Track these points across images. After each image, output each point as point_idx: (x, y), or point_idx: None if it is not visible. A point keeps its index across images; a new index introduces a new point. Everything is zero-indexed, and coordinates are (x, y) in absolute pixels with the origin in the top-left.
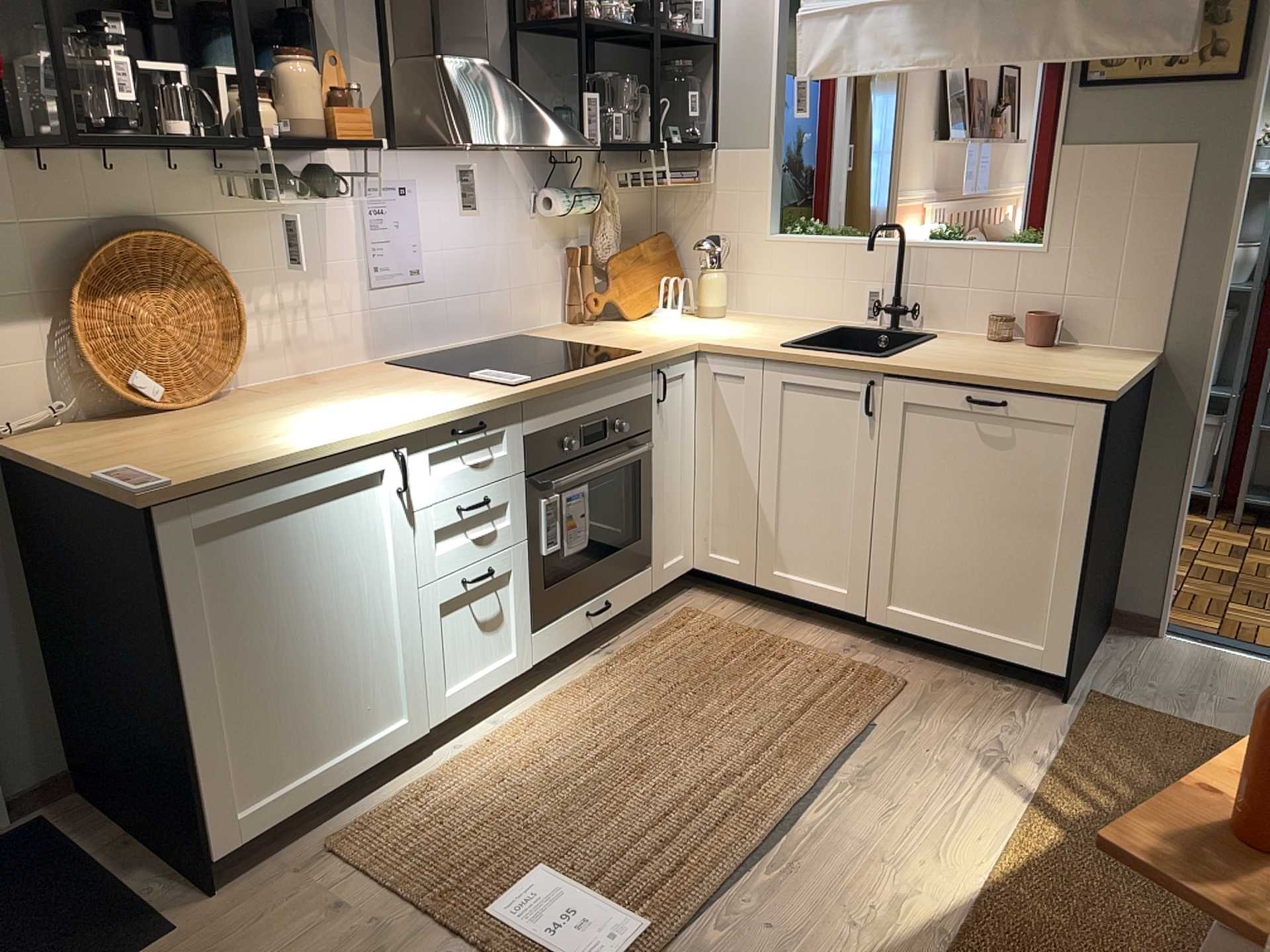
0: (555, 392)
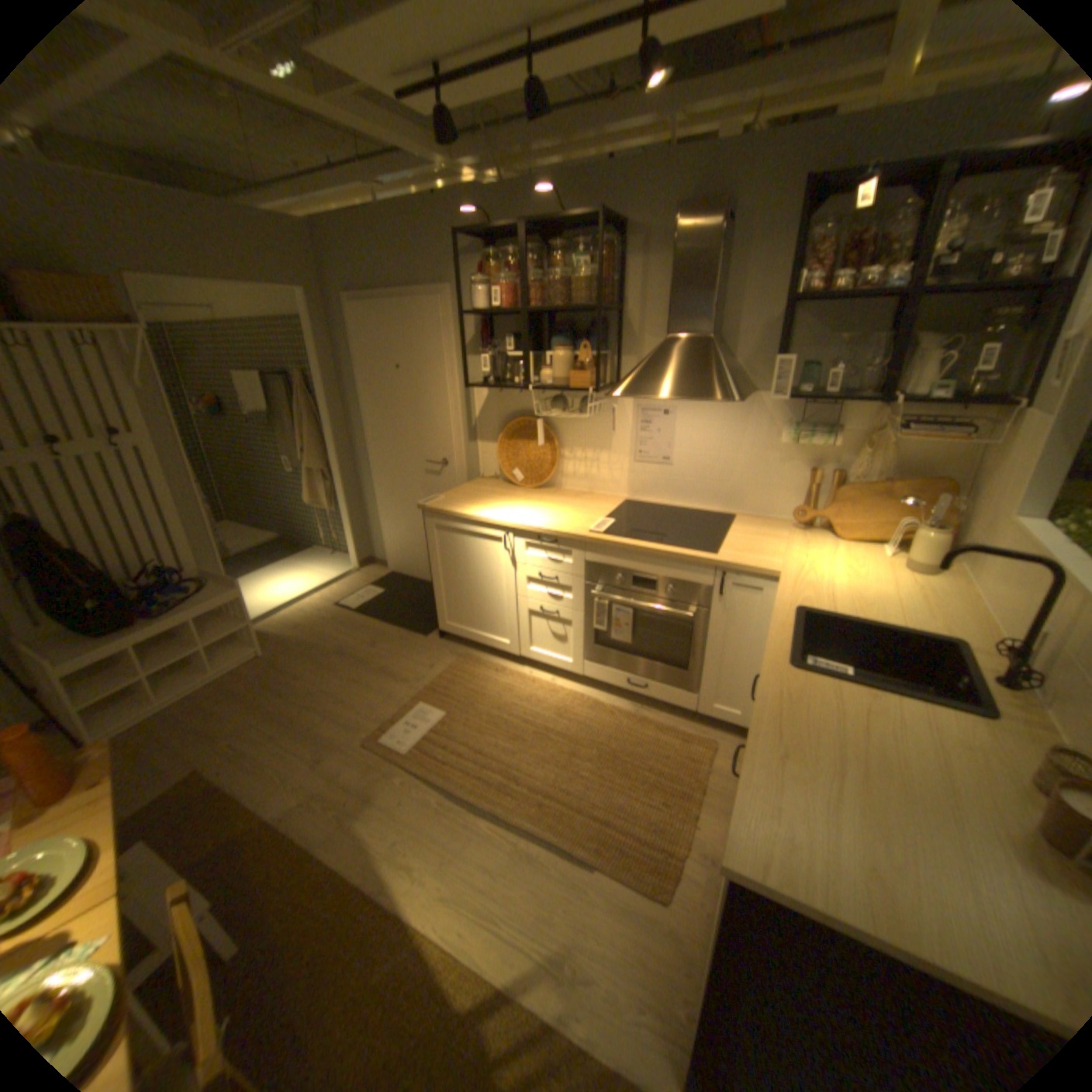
0: (608, 546)
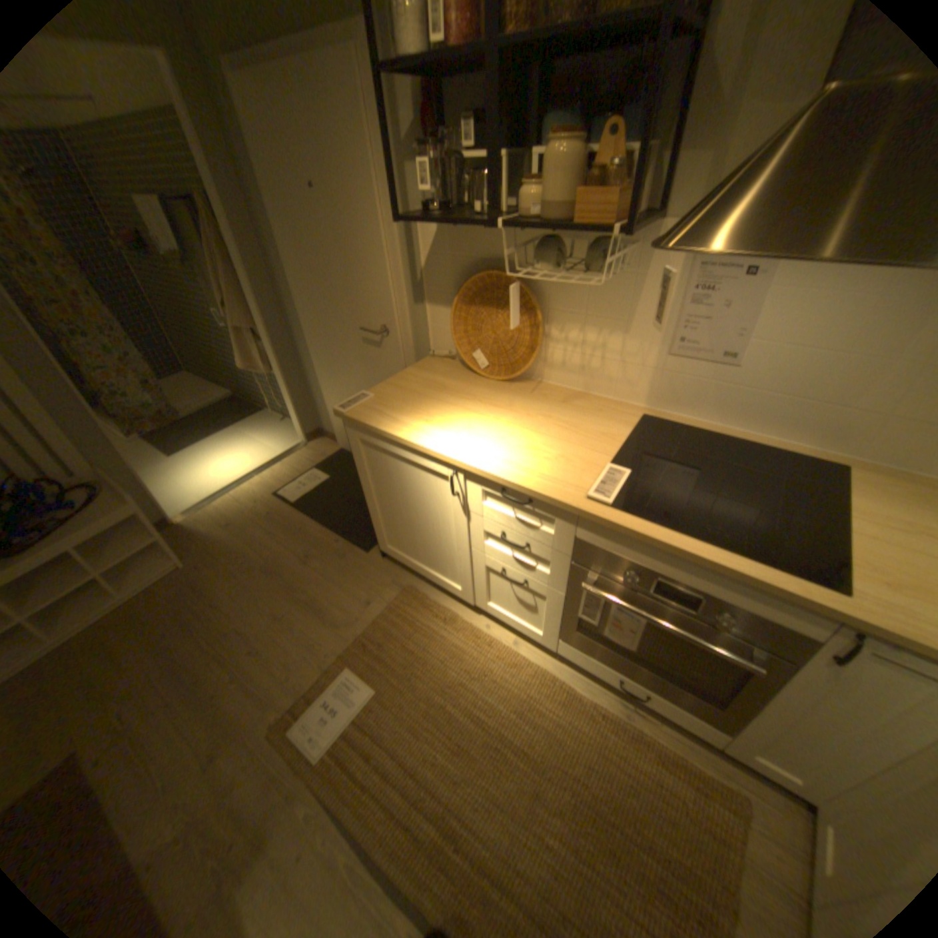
0: (623, 532)
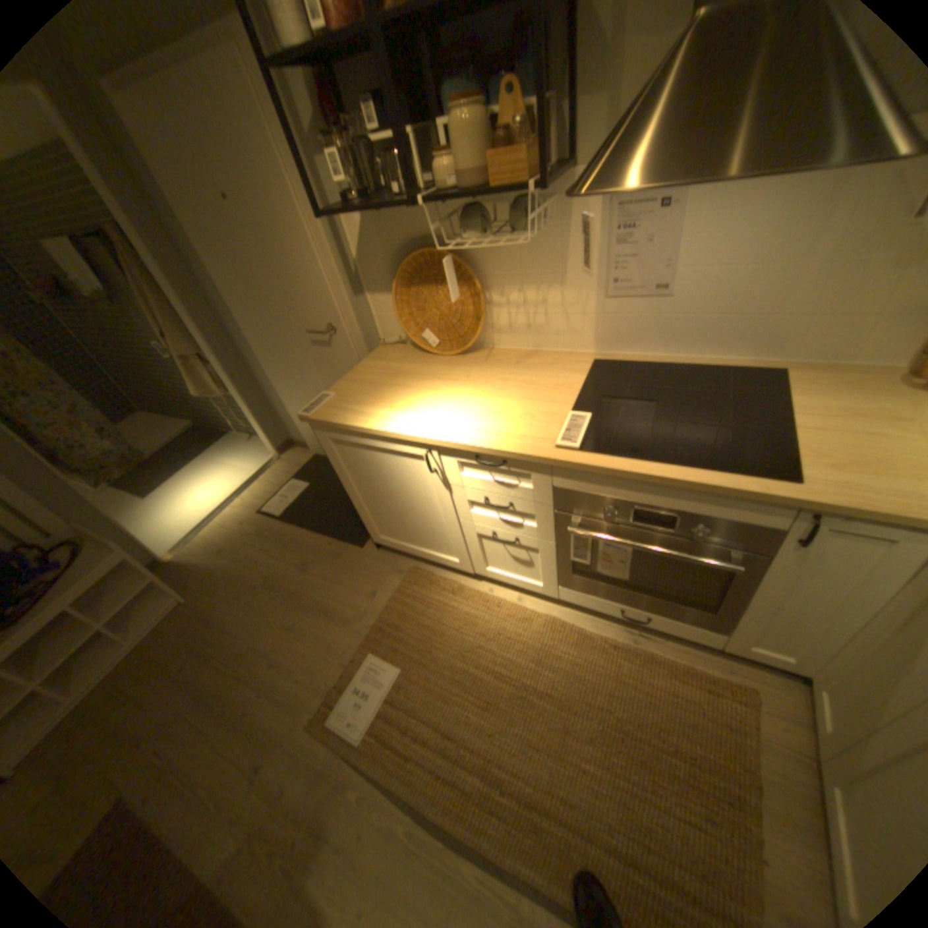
0: (593, 471)
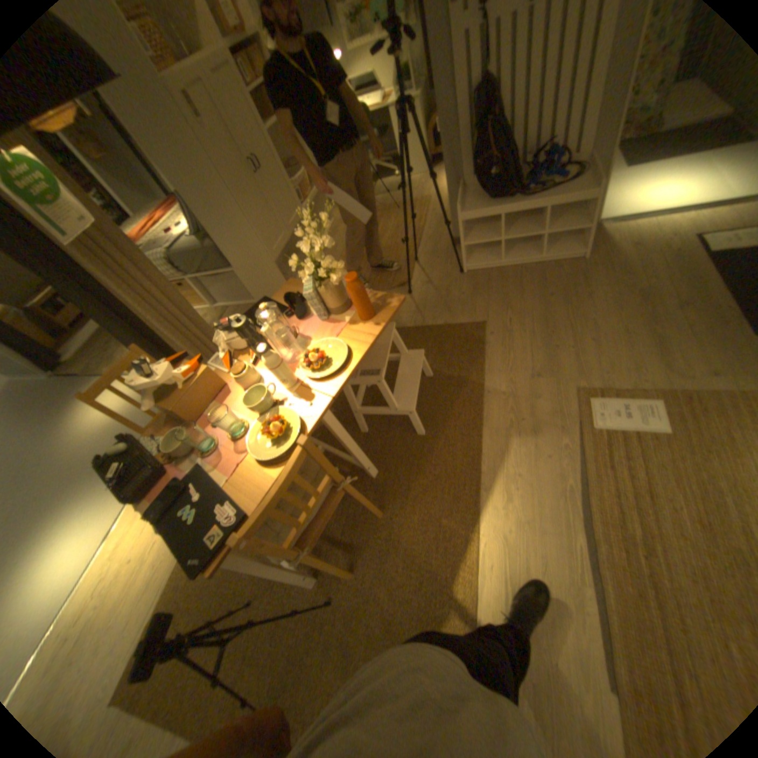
0: None
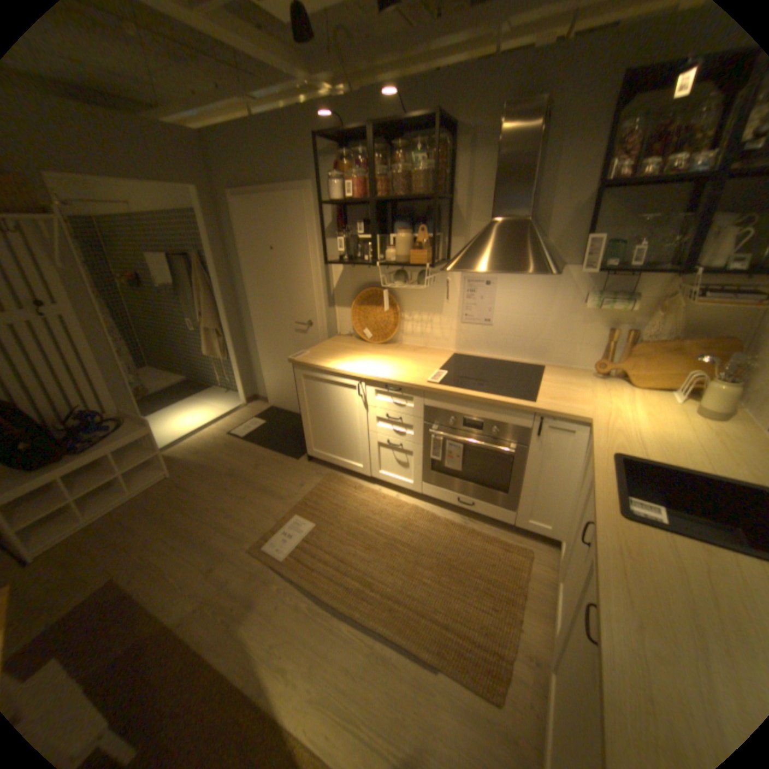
0: (444, 394)
